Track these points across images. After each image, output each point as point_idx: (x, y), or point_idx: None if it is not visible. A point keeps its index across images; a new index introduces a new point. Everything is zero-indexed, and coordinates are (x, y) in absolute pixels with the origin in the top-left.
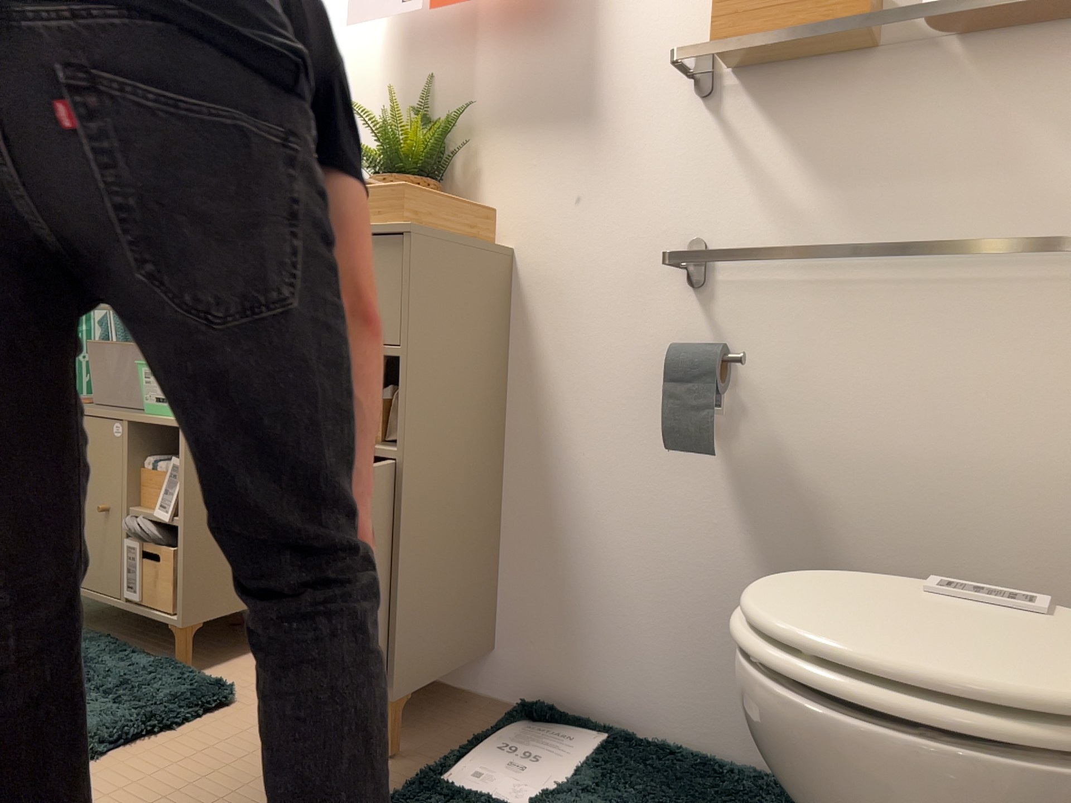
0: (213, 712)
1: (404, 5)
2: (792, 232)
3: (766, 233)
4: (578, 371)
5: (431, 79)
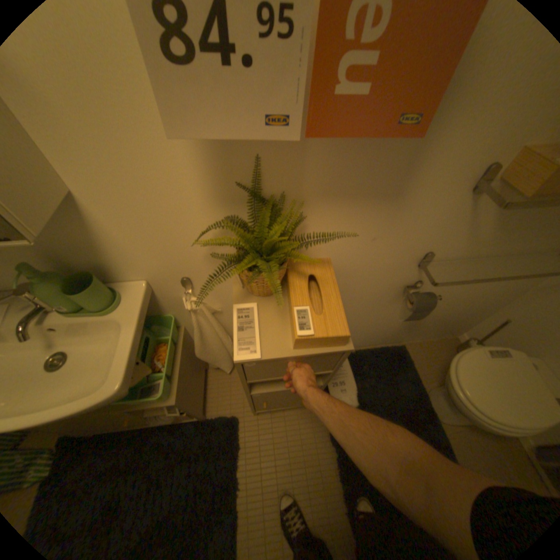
0: (239, 430)
1: (269, 123)
2: (473, 246)
3: (462, 247)
4: (352, 294)
5: (256, 156)
